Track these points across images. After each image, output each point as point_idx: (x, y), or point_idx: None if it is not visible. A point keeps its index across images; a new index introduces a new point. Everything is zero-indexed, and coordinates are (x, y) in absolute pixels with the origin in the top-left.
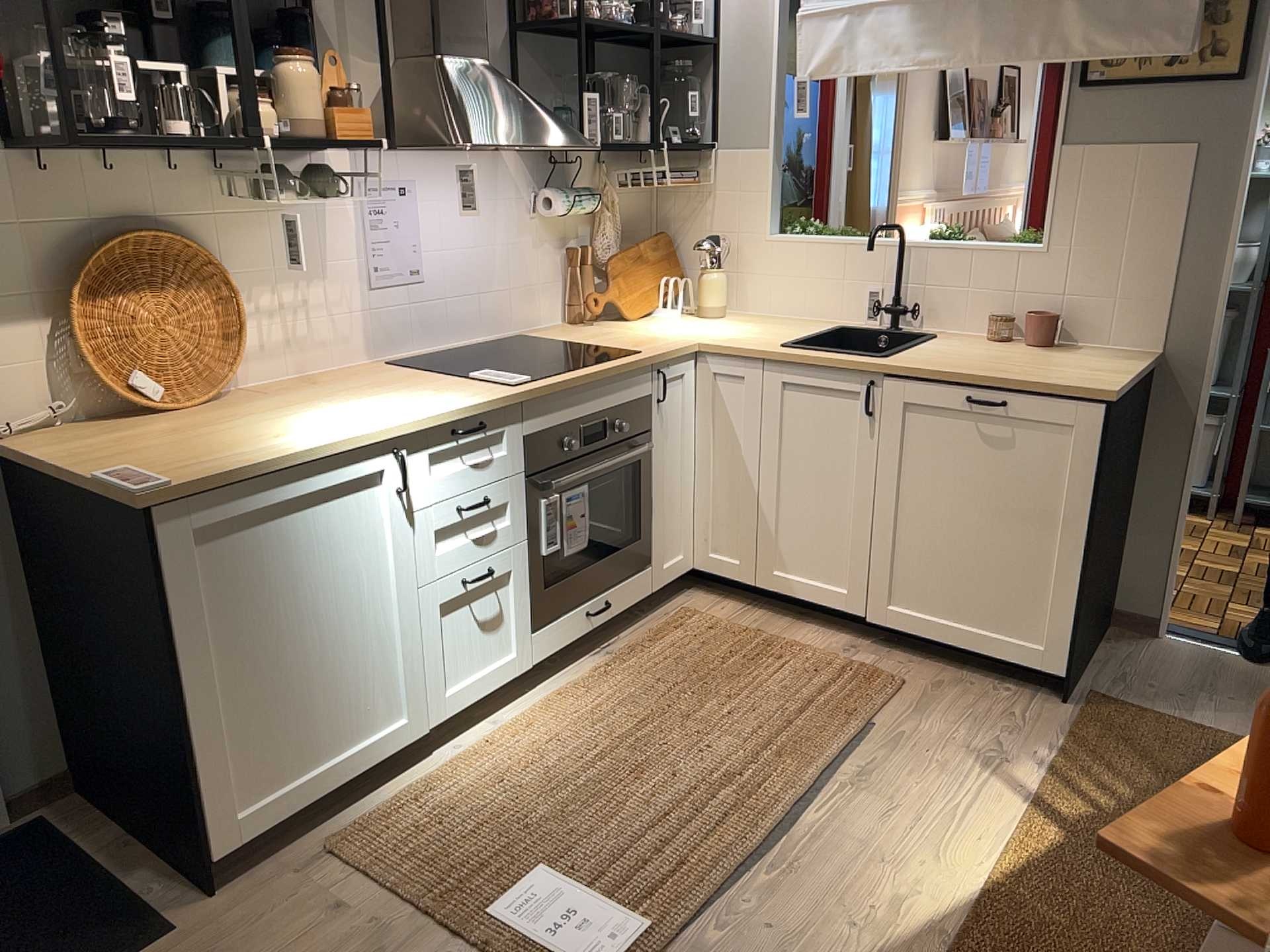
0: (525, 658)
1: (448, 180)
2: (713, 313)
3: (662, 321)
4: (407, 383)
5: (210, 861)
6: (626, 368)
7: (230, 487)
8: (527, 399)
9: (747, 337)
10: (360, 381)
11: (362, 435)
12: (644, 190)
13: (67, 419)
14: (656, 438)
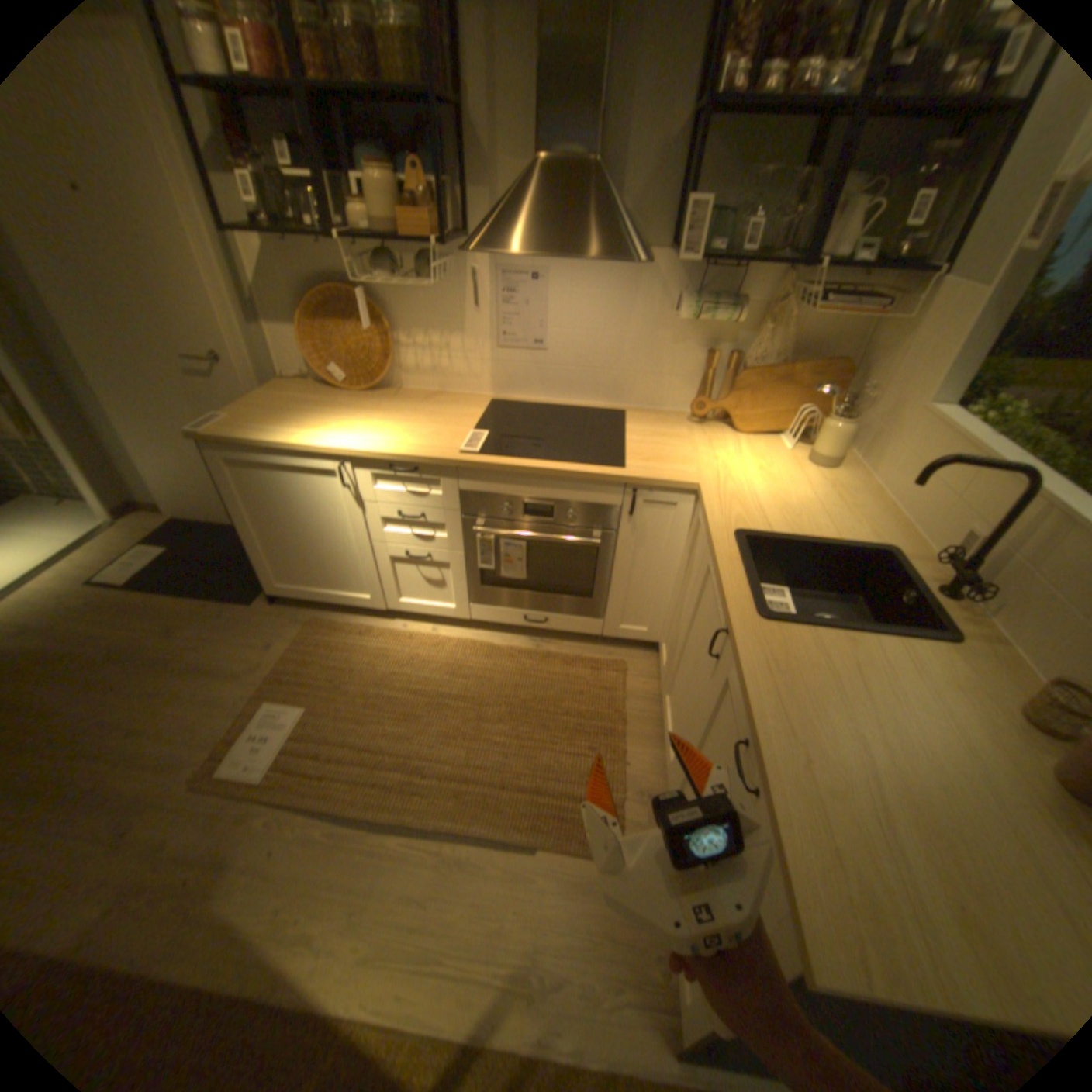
0: (463, 610)
1: (583, 270)
2: (815, 461)
3: (762, 446)
4: (447, 419)
5: (266, 590)
6: (579, 475)
7: (235, 443)
8: (459, 465)
9: (754, 502)
10: (443, 406)
11: (314, 444)
12: (861, 307)
13: (312, 375)
14: (621, 539)
